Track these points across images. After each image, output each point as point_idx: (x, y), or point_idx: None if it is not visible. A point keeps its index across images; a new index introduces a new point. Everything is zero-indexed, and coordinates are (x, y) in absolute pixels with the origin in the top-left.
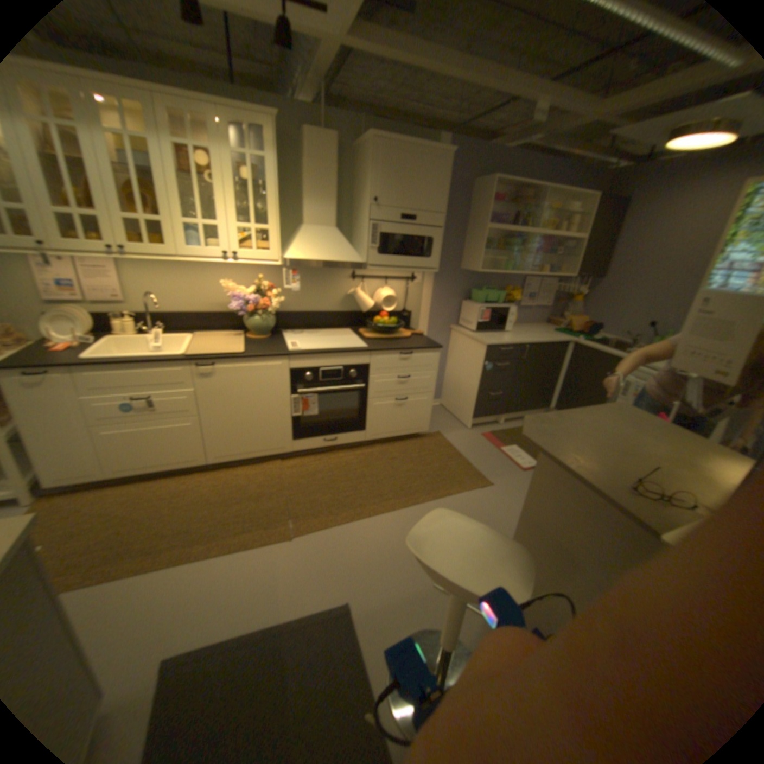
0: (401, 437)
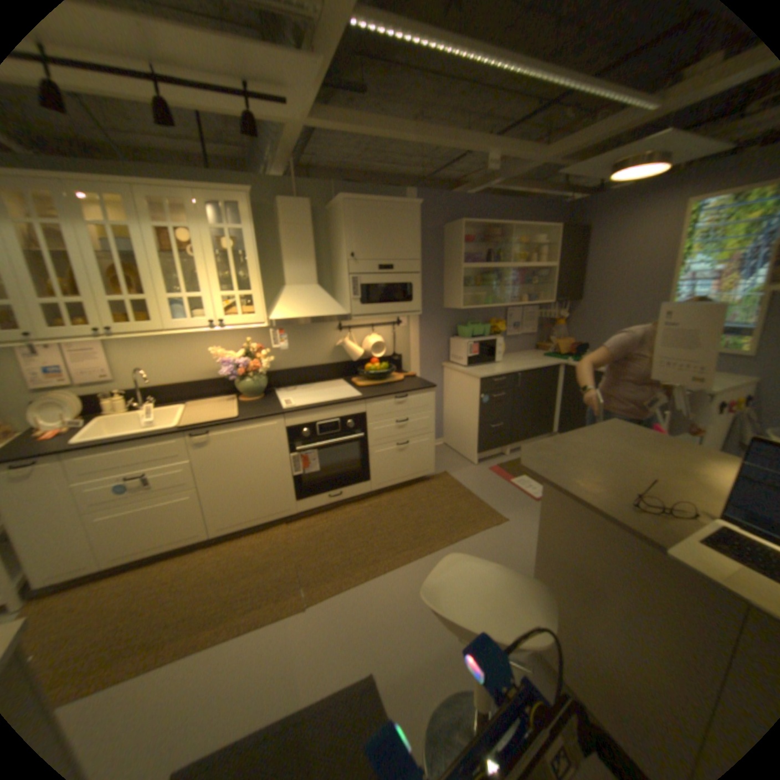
0: (405, 482)
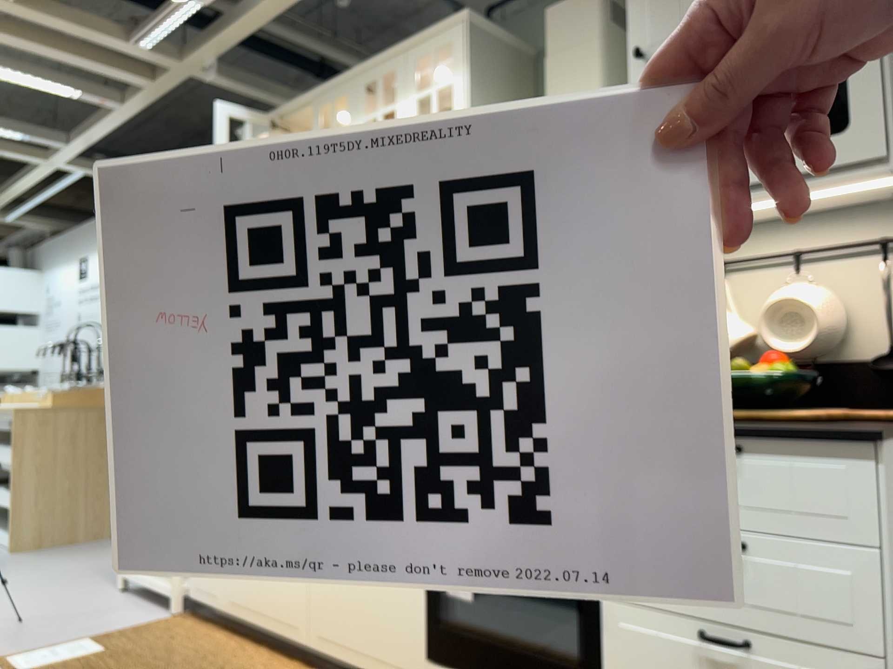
0: None
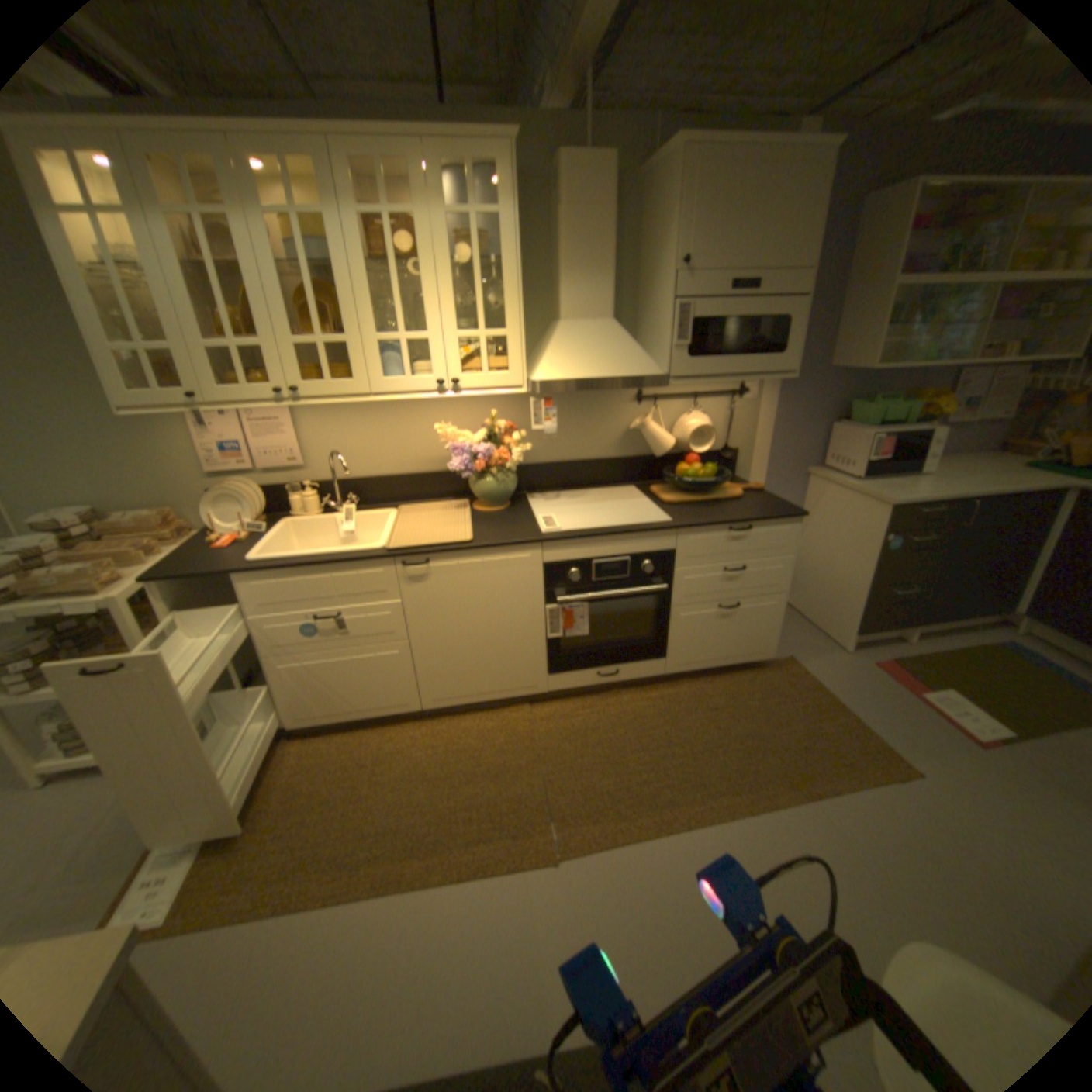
0: (724, 668)
